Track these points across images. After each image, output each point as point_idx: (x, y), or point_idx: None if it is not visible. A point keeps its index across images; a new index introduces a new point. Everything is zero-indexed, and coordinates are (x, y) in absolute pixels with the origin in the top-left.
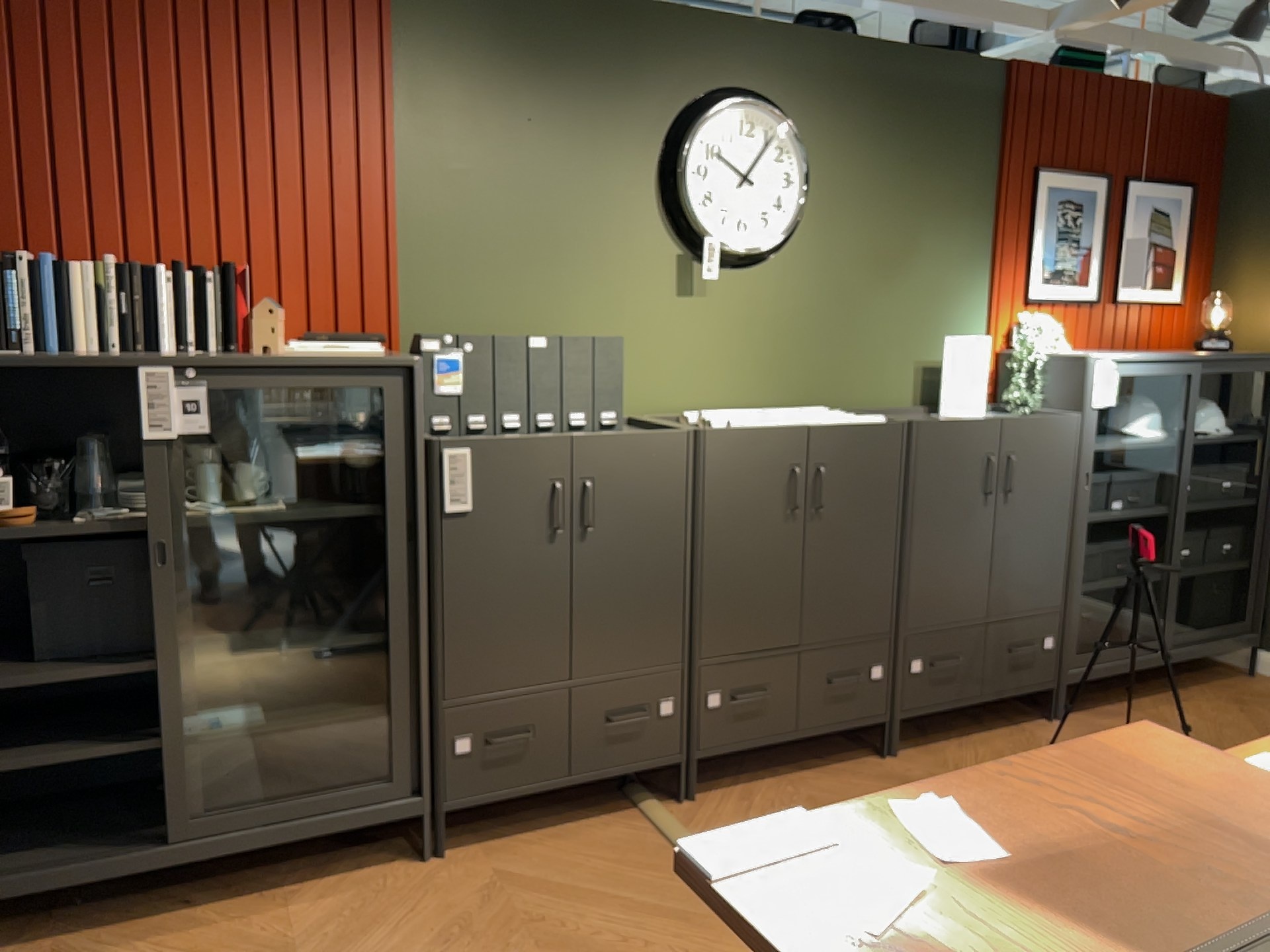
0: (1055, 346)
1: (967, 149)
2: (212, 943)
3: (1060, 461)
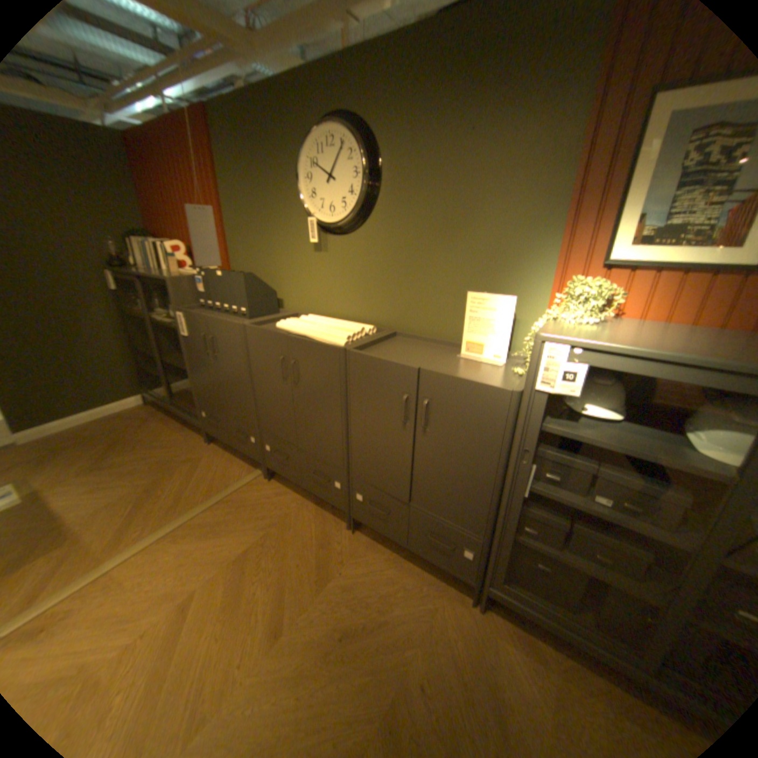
0: (590, 316)
1: (542, 96)
2: (158, 431)
3: (482, 425)
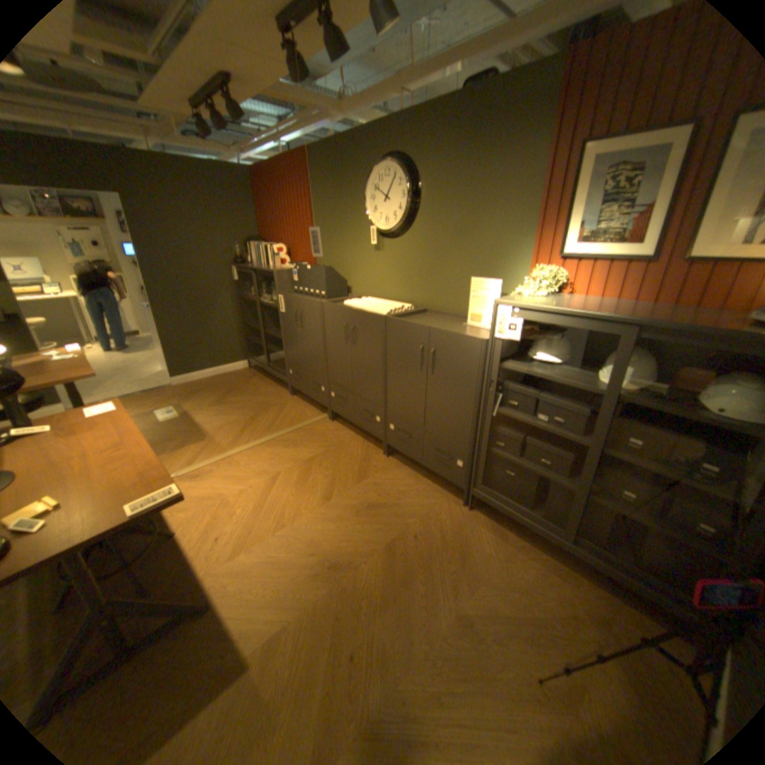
0: (543, 291)
1: (522, 142)
2: (259, 385)
3: (466, 364)
